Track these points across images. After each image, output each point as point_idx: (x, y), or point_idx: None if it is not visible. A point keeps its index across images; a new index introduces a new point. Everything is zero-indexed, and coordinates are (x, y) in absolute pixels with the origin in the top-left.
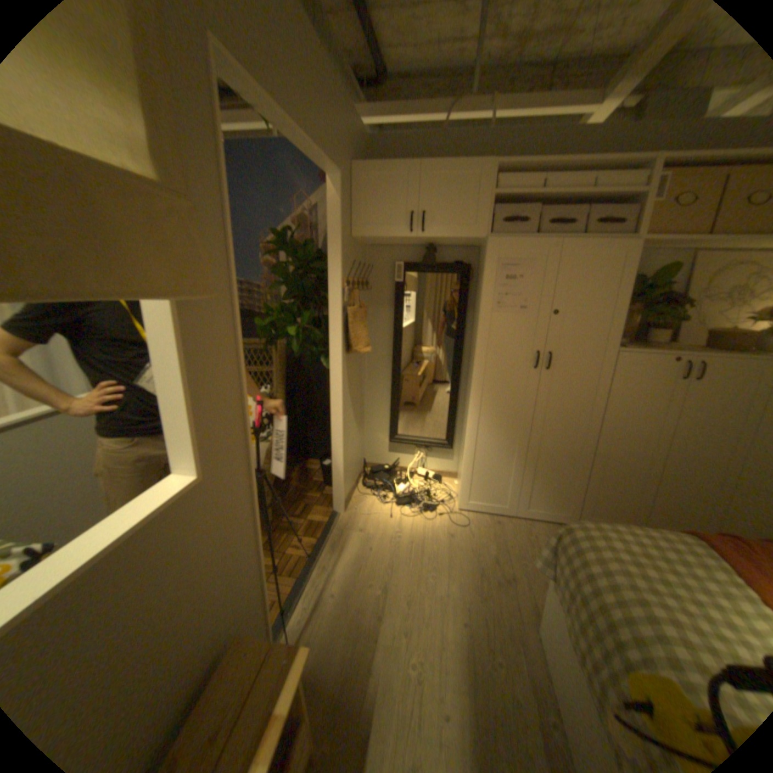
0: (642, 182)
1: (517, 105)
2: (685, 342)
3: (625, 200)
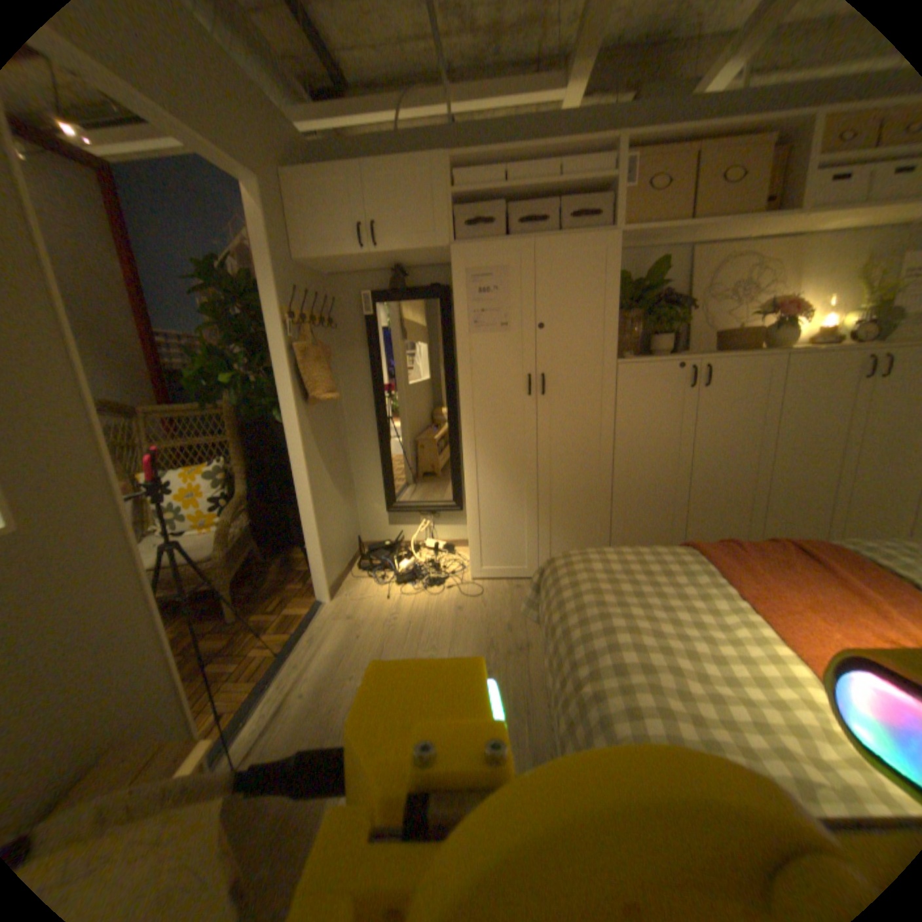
0: (611, 163)
1: (474, 91)
2: (696, 348)
3: (600, 188)
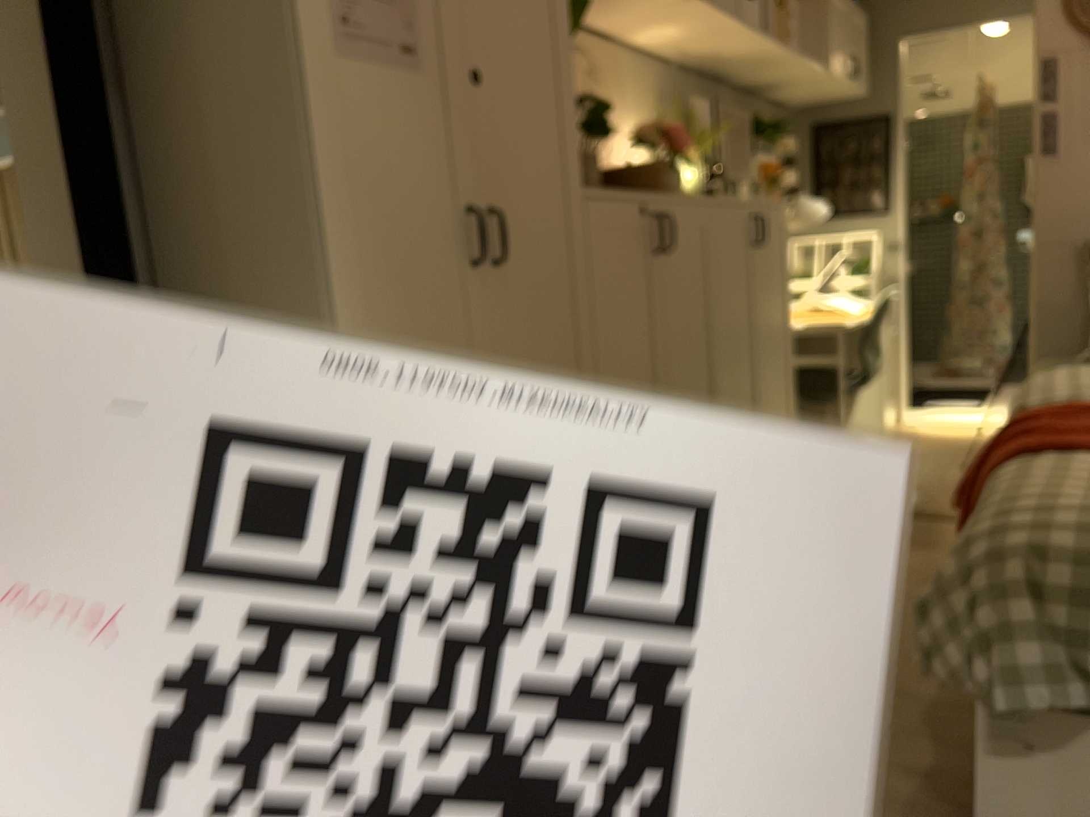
0: None
1: None
2: None
3: None
